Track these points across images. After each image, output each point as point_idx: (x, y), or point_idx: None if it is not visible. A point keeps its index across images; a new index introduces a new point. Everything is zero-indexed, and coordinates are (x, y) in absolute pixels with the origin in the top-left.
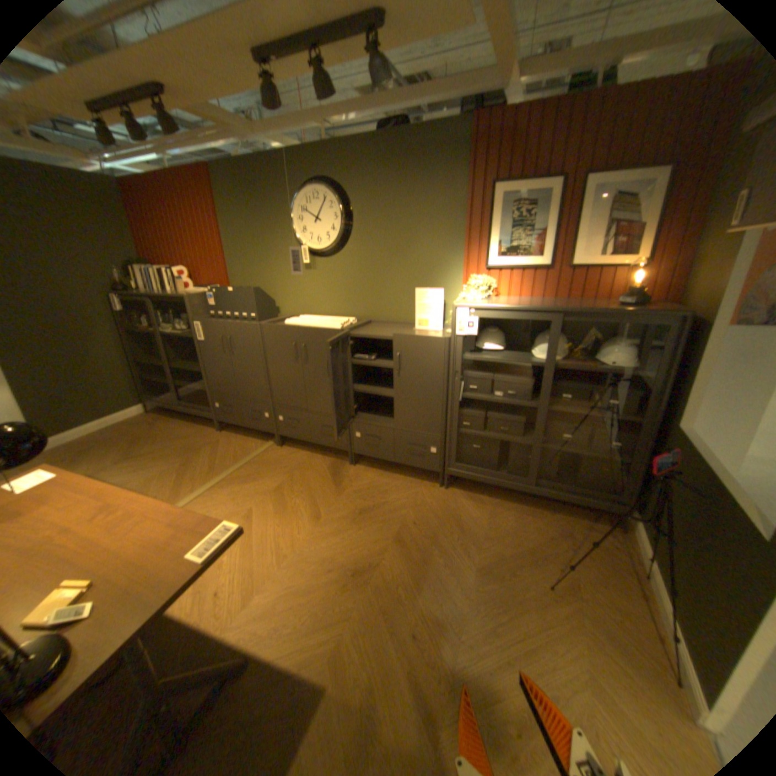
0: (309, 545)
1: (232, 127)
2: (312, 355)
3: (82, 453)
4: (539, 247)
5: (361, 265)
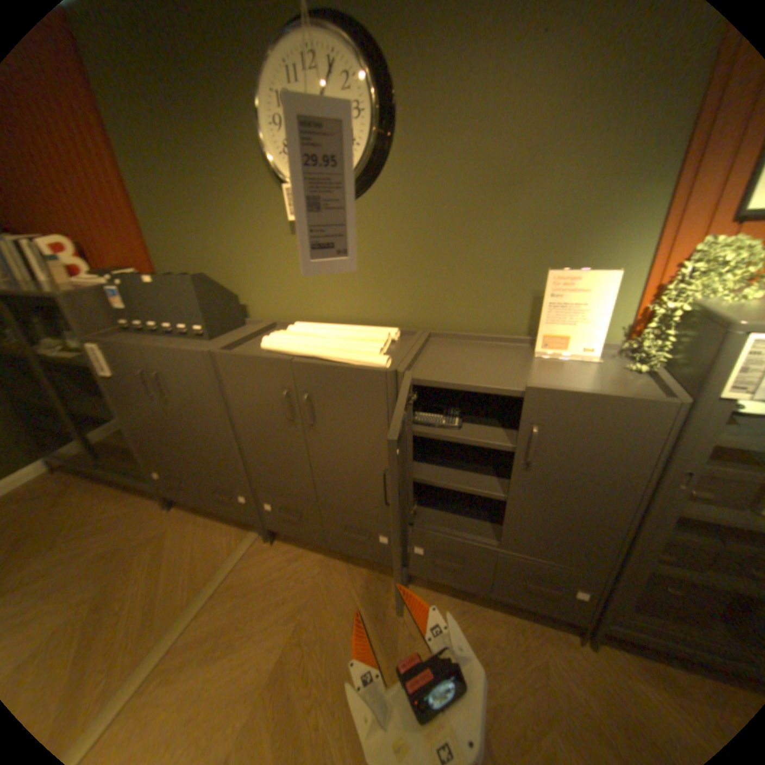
0: None
1: None
2: (324, 416)
3: None
4: None
5: (409, 222)
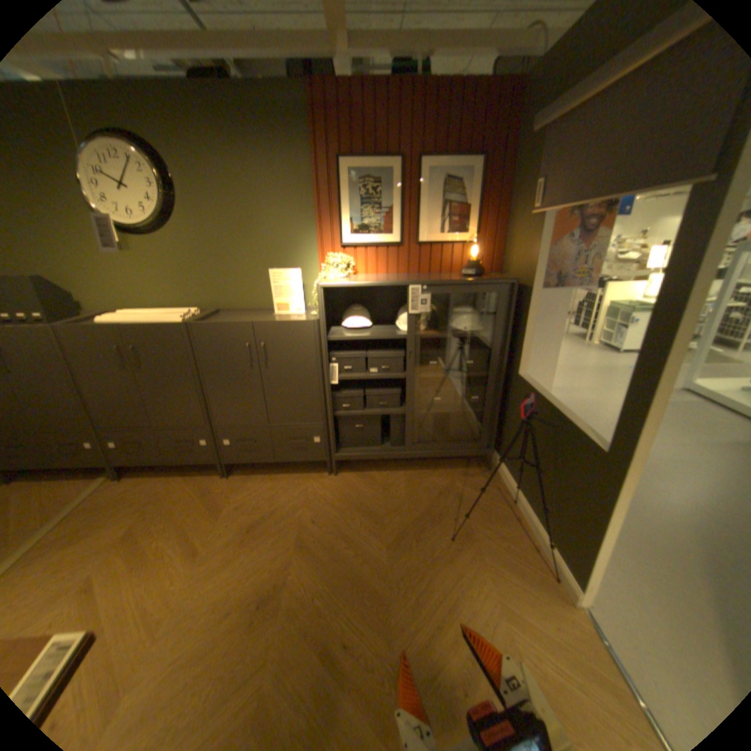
0: (190, 593)
1: None
2: (147, 358)
3: None
4: (388, 225)
5: (195, 245)
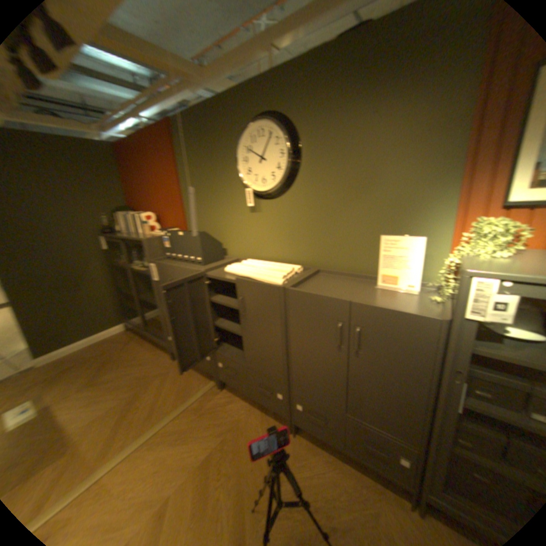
0: None
1: (180, 72)
2: (249, 310)
3: (61, 373)
4: None
5: (309, 207)
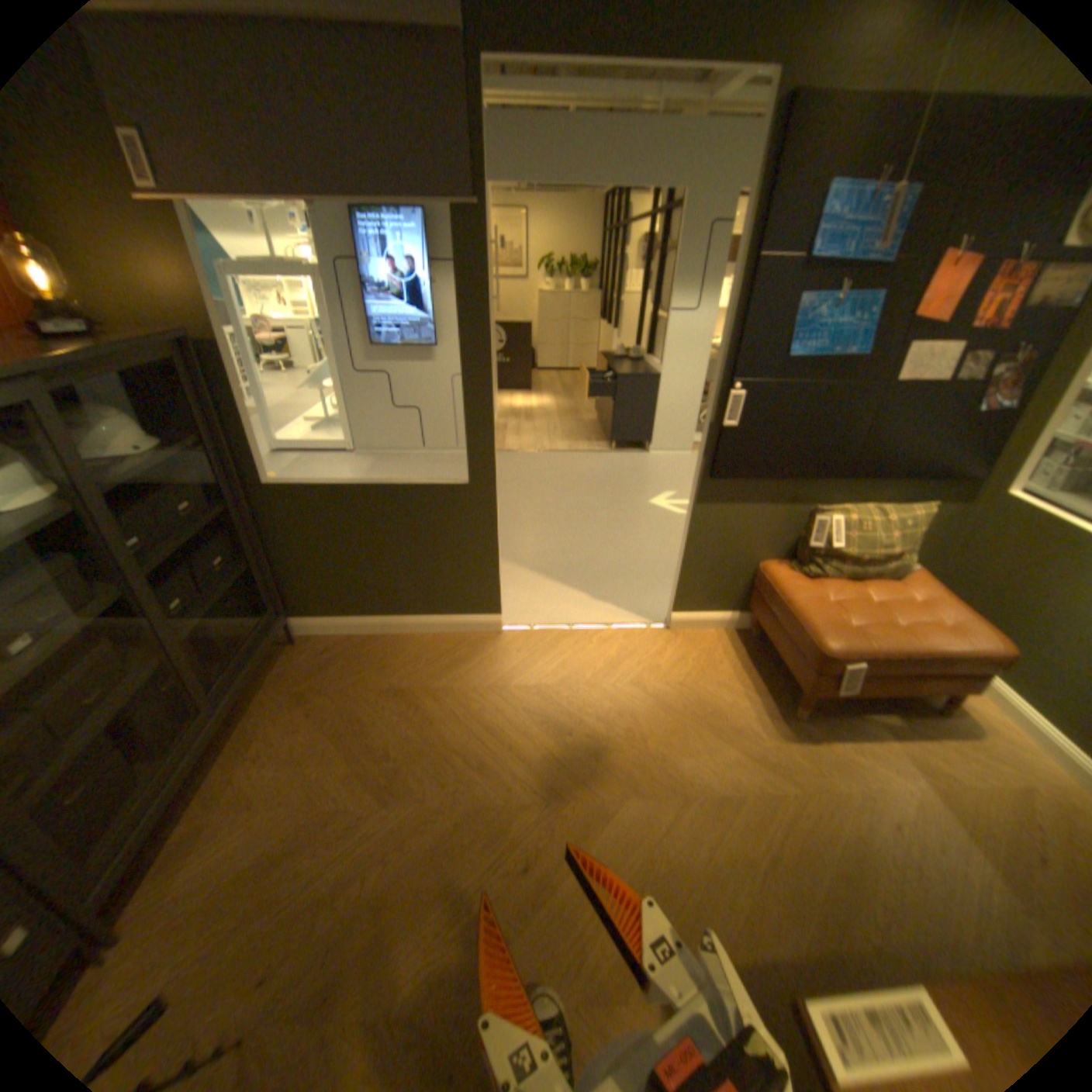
0: None
1: None
2: None
3: None
4: None
5: None
